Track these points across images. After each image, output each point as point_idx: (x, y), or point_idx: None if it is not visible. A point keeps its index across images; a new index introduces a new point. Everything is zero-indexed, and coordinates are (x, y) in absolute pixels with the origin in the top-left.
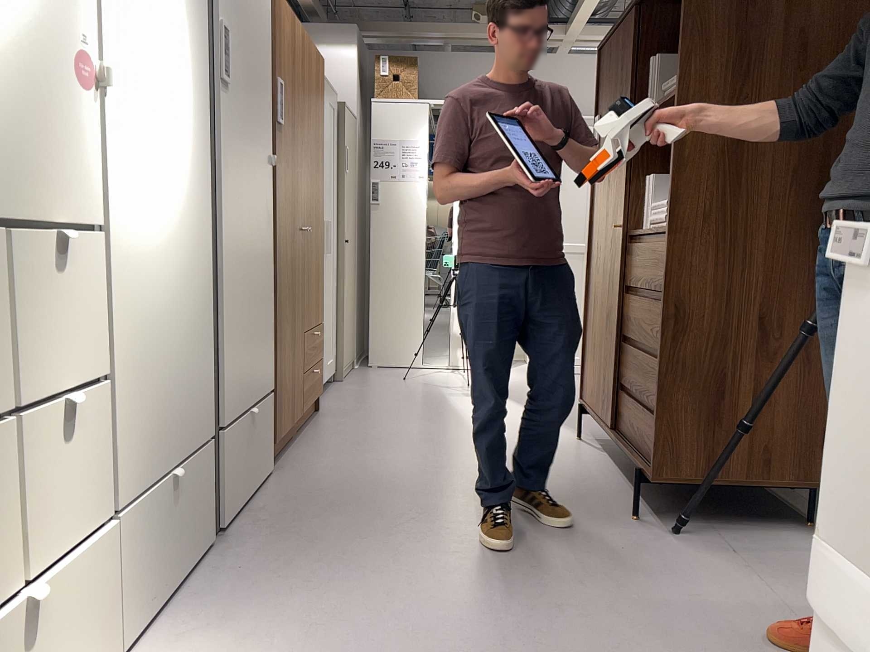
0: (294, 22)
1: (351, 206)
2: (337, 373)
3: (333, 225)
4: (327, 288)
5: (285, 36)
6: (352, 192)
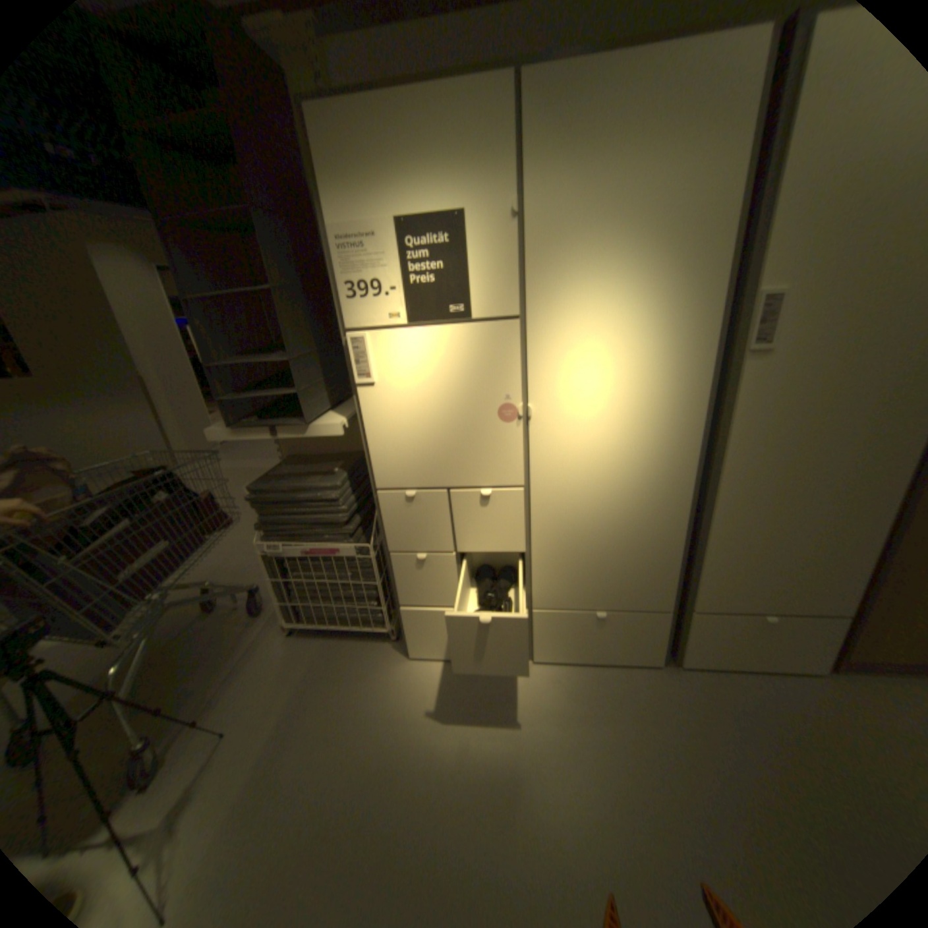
0: None
1: None
2: None
3: None
4: None
5: None
6: None
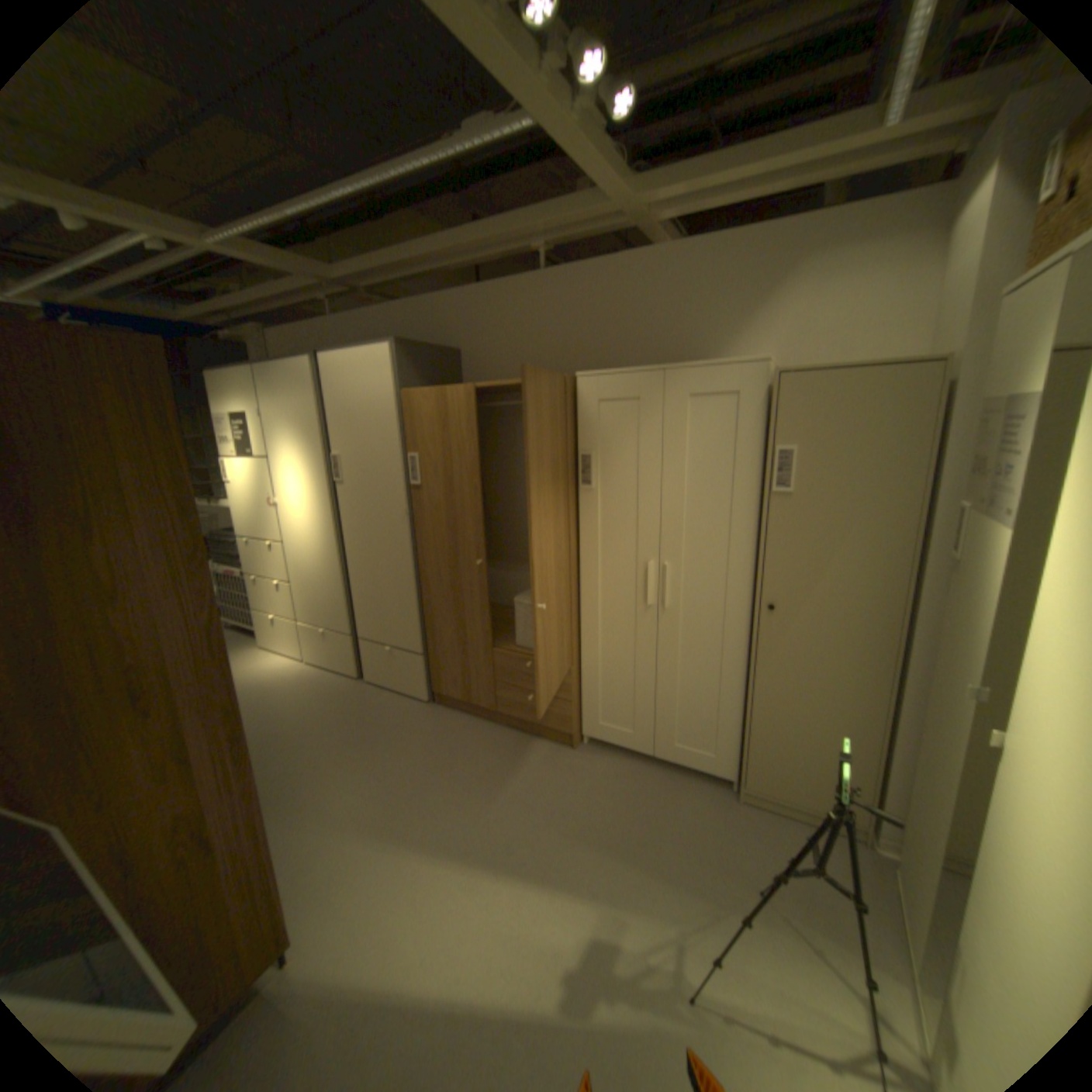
0: (442, 395)
1: (844, 552)
2: (741, 787)
3: (728, 574)
4: (670, 651)
5: (423, 417)
6: (856, 525)
